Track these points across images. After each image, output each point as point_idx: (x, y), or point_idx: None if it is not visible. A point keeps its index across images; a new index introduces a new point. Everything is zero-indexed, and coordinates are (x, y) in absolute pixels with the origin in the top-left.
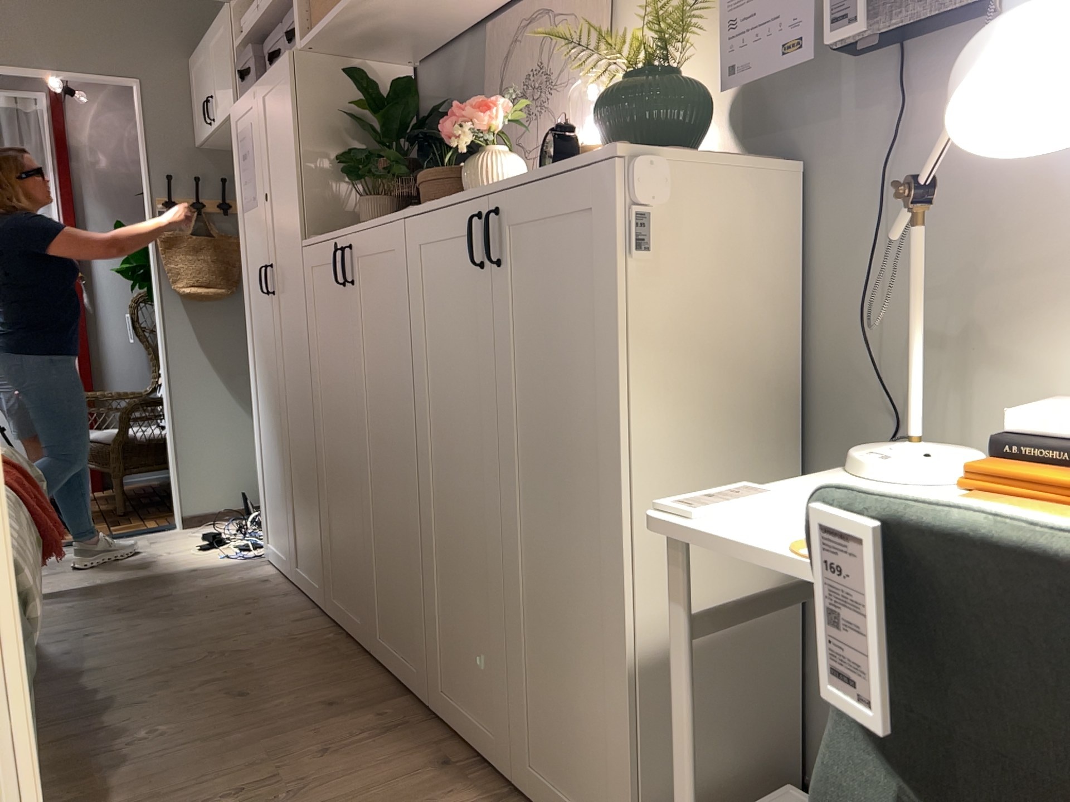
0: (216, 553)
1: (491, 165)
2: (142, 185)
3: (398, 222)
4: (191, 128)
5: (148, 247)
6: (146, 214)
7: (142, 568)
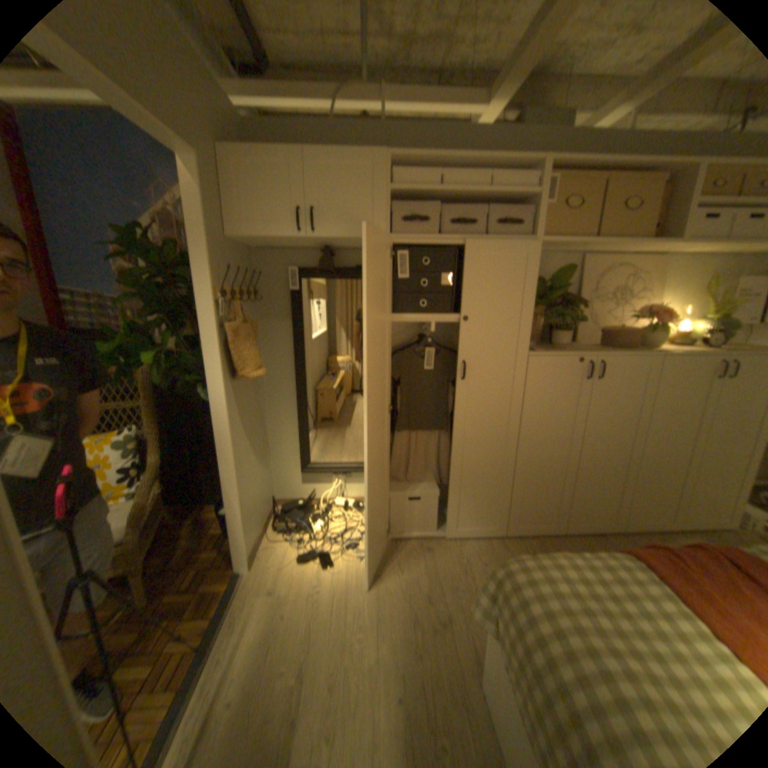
0: (348, 561)
1: (669, 334)
2: (191, 271)
3: (660, 357)
4: (222, 216)
5: (203, 336)
6: (195, 301)
7: (346, 605)
